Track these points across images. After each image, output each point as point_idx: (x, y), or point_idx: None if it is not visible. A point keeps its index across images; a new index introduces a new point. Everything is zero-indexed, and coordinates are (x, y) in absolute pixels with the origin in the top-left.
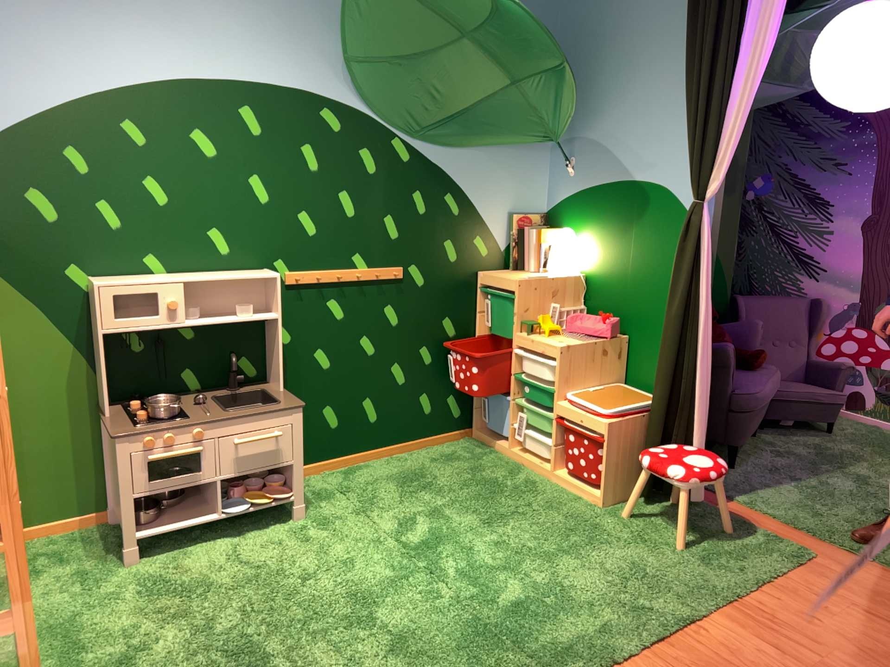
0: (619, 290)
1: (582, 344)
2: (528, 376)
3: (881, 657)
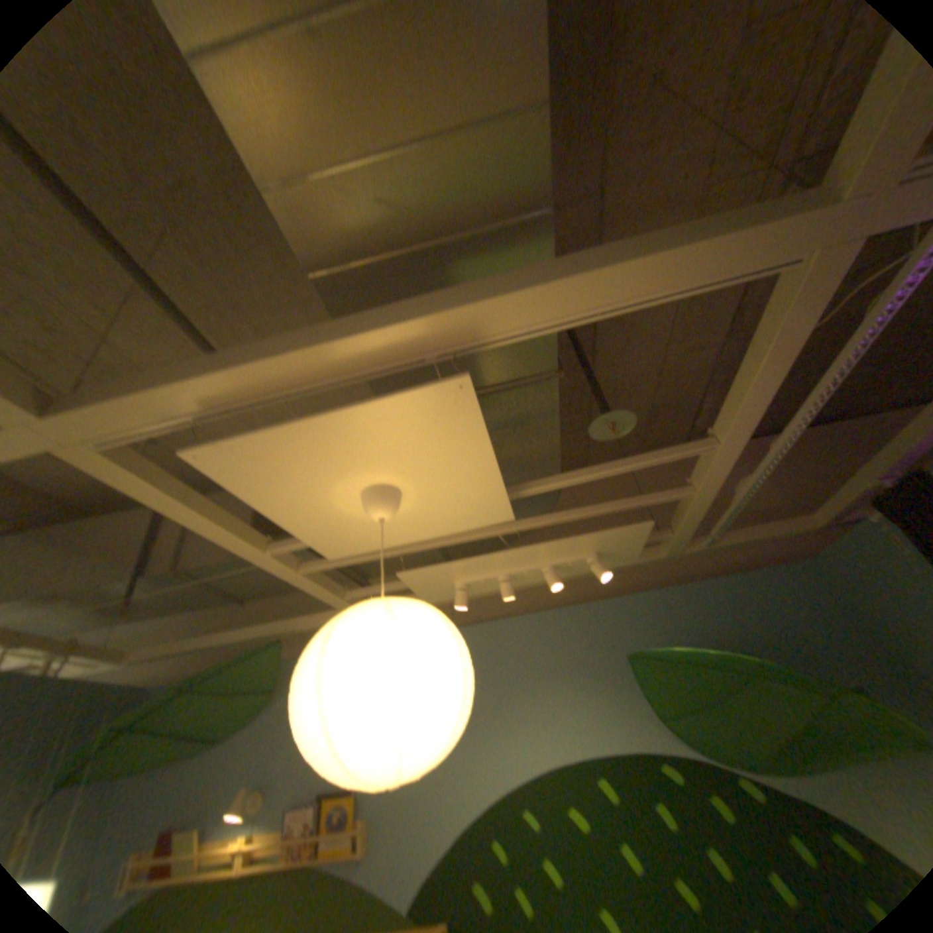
0: None
1: None
2: None
3: None
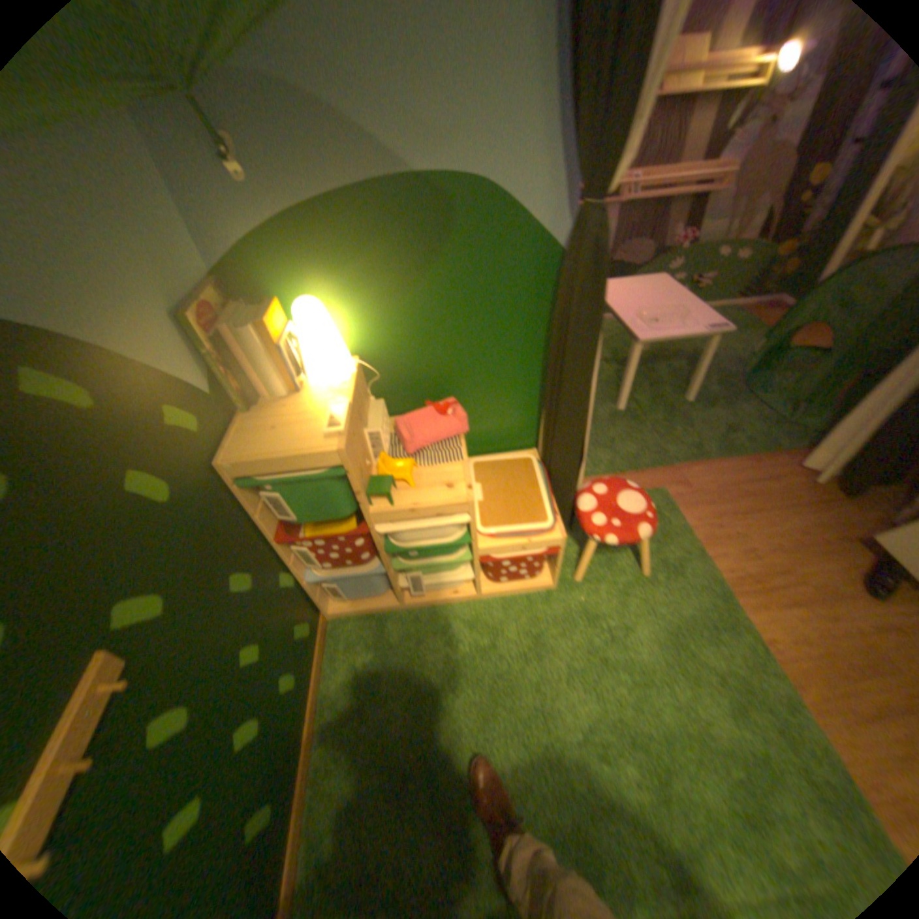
0: (425, 361)
1: (467, 469)
2: (394, 536)
3: (800, 548)
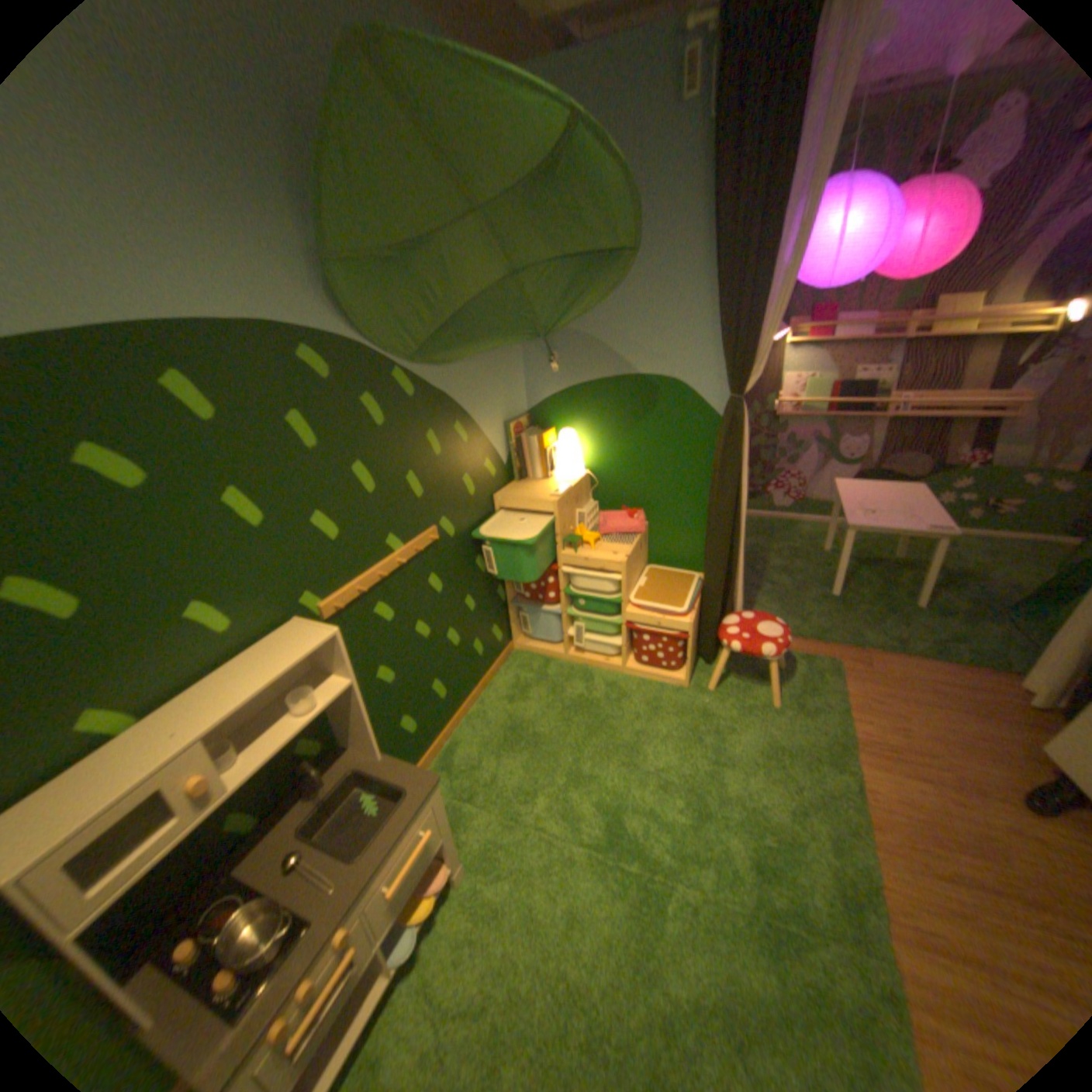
0: (629, 483)
1: (630, 550)
2: (573, 588)
3: (967, 748)
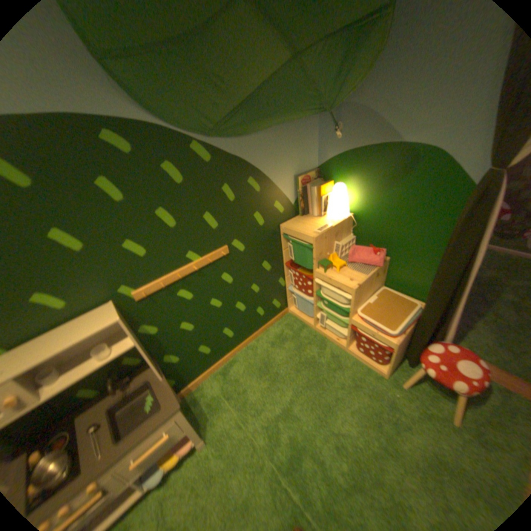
0: (381, 227)
1: (365, 279)
2: (323, 291)
3: None
